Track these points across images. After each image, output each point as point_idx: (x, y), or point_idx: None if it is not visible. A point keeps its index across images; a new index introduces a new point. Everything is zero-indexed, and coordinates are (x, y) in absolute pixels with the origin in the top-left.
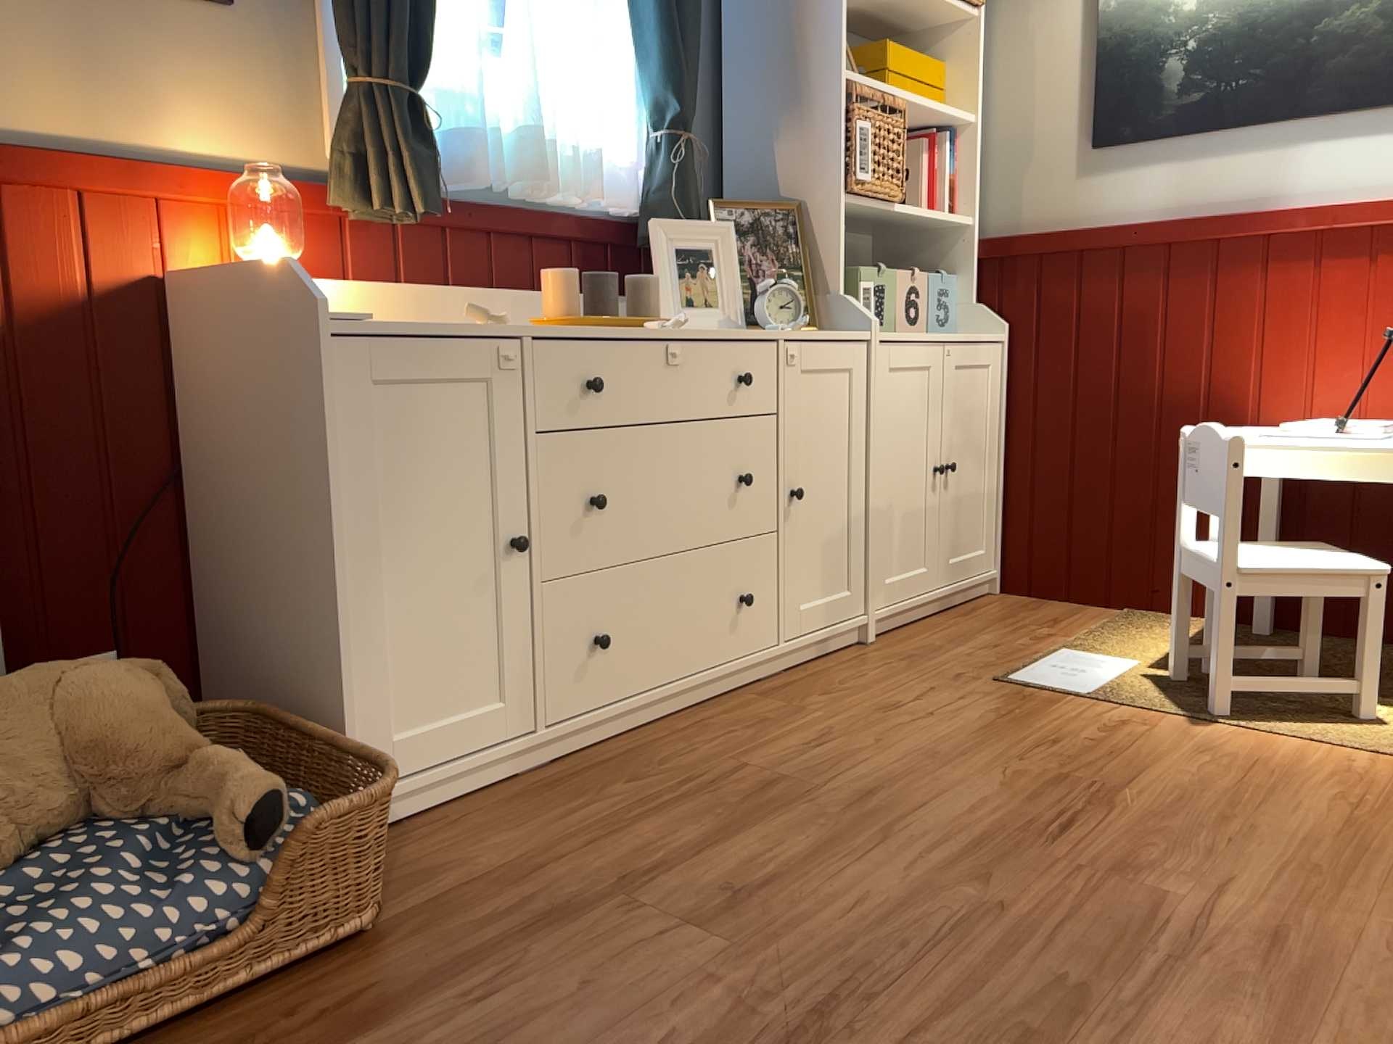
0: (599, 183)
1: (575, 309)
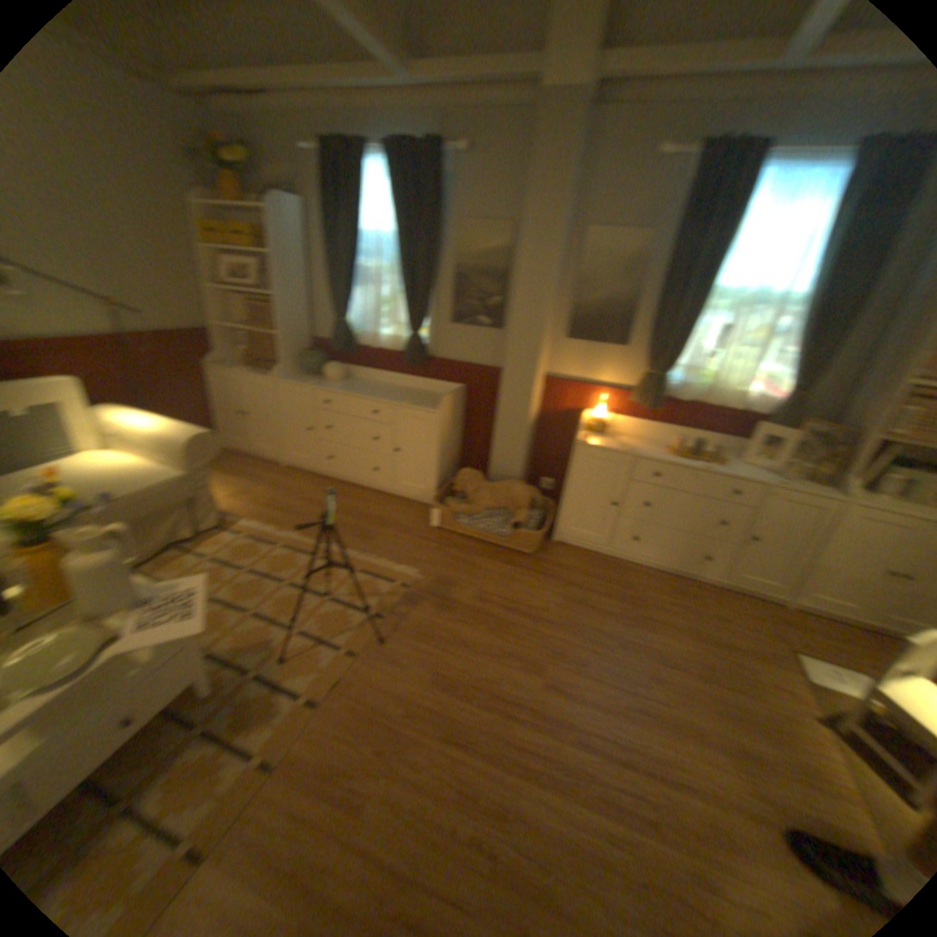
0: (756, 400)
1: (681, 449)
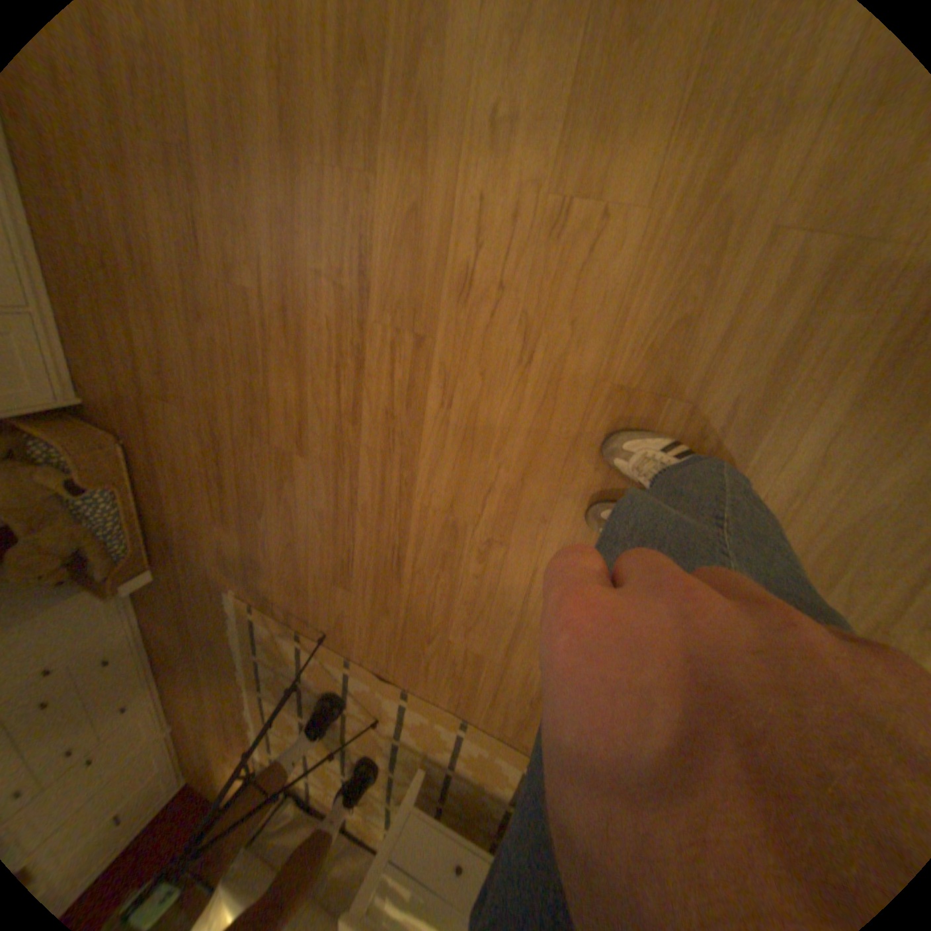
0: None
1: None
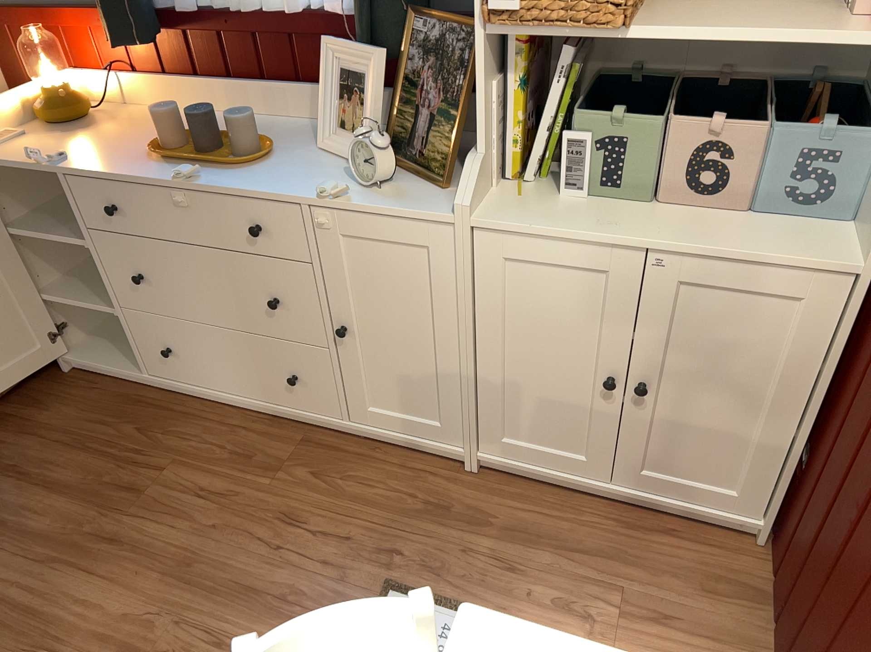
0: None
1: (174, 143)
